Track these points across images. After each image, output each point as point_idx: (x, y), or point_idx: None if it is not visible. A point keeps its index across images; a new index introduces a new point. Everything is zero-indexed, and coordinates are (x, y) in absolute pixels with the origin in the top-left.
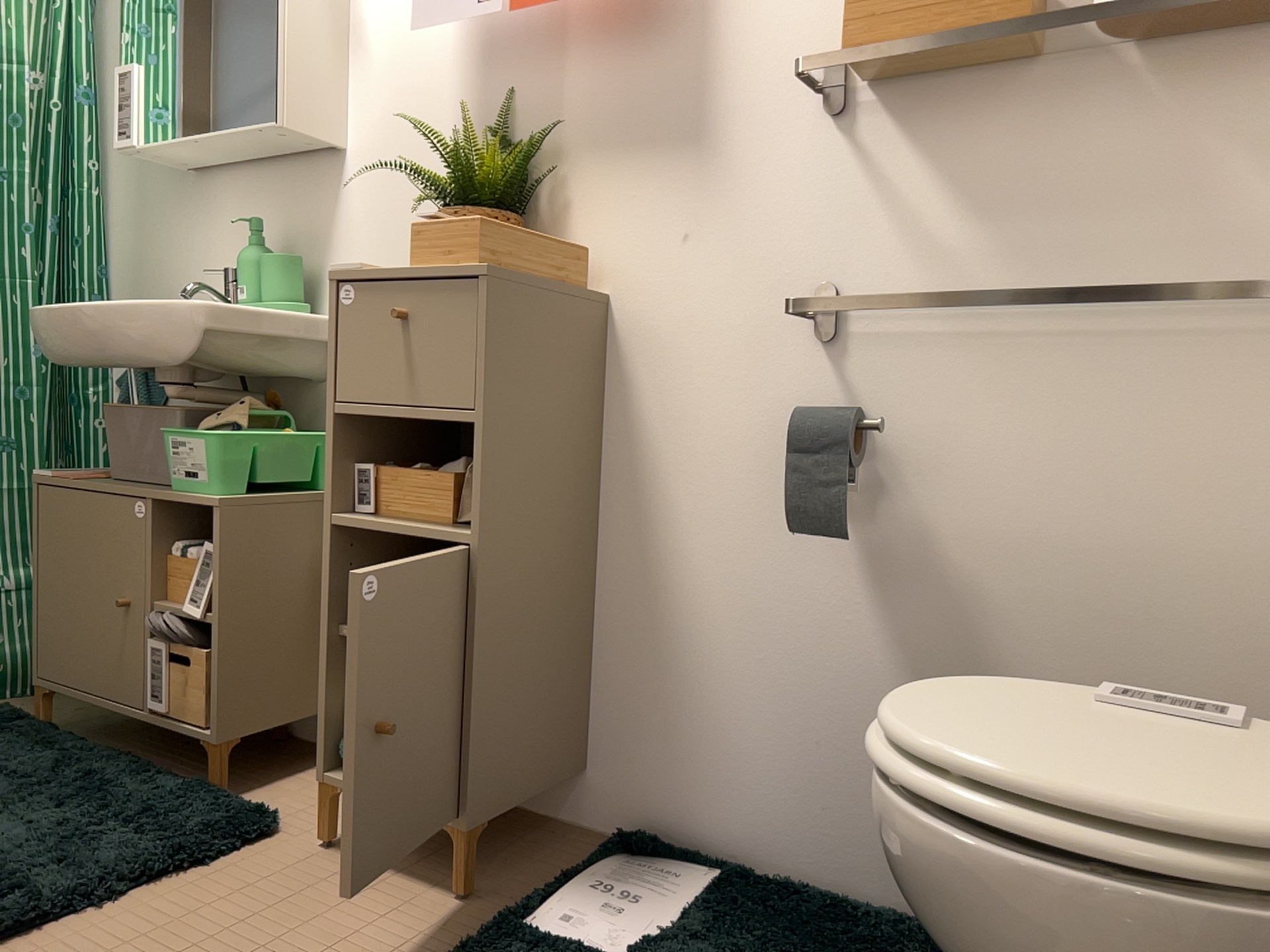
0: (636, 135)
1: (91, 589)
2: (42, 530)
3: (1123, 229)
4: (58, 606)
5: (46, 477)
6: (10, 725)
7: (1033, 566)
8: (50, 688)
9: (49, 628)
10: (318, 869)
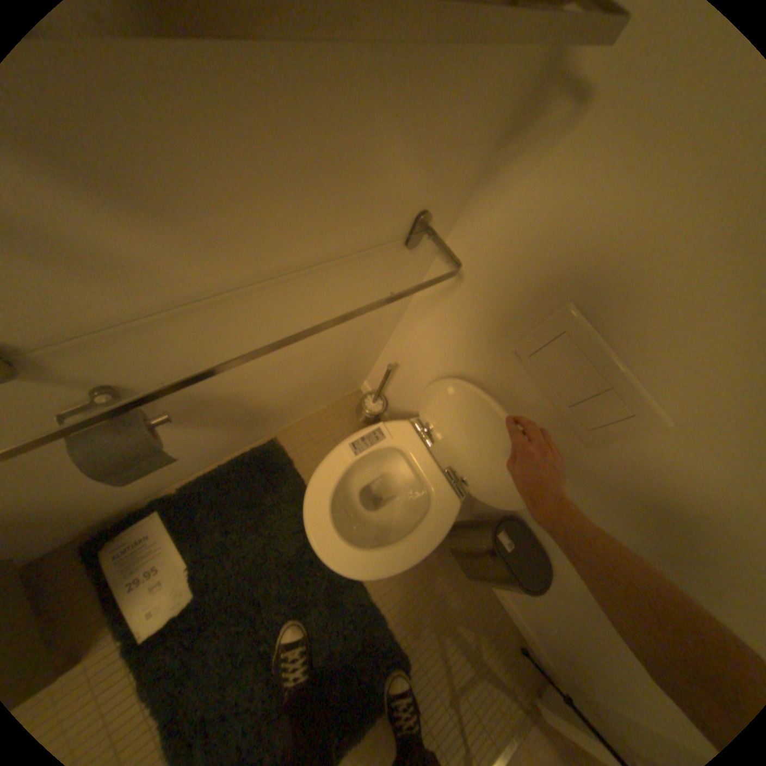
0: None
1: None
2: None
3: (307, 200)
4: None
5: None
6: None
7: (262, 372)
8: None
9: None
10: None
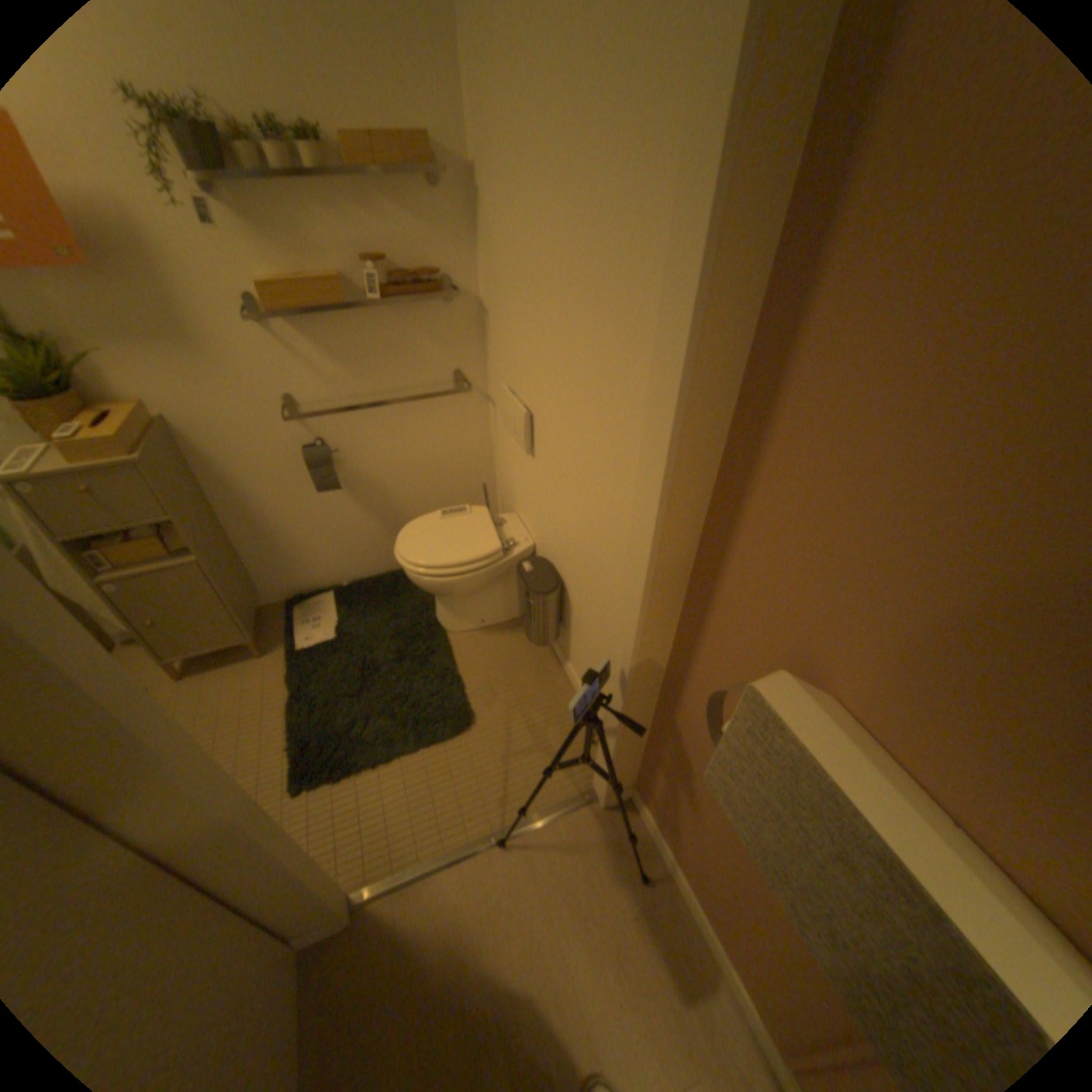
0: (133, 331)
1: None
2: None
3: (393, 364)
4: None
5: None
6: None
7: (396, 471)
8: None
9: None
10: (191, 688)
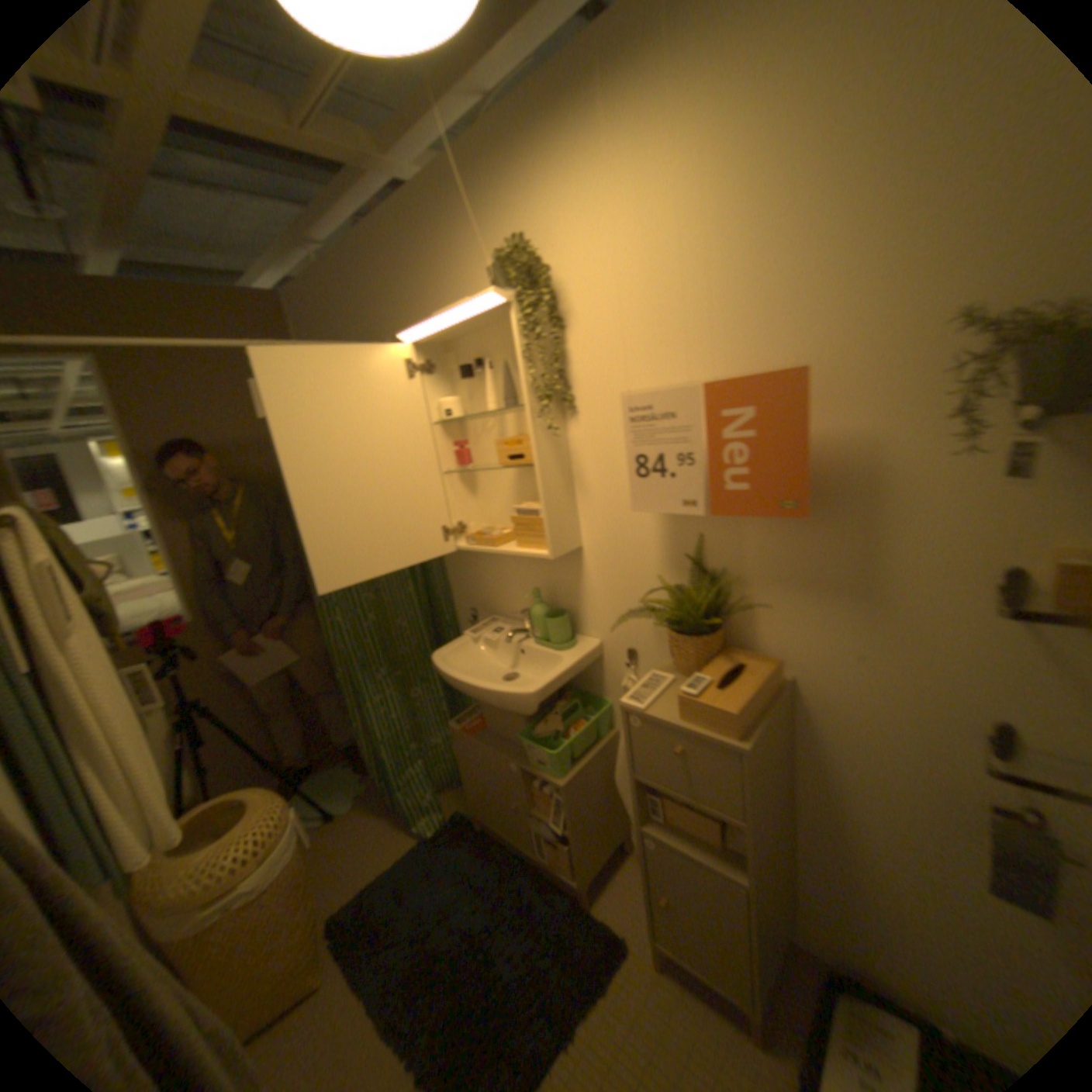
0: (812, 582)
1: (491, 791)
2: (458, 752)
3: None
4: (474, 790)
5: (454, 728)
6: (464, 839)
7: None
8: (478, 821)
9: (471, 797)
10: (664, 1001)
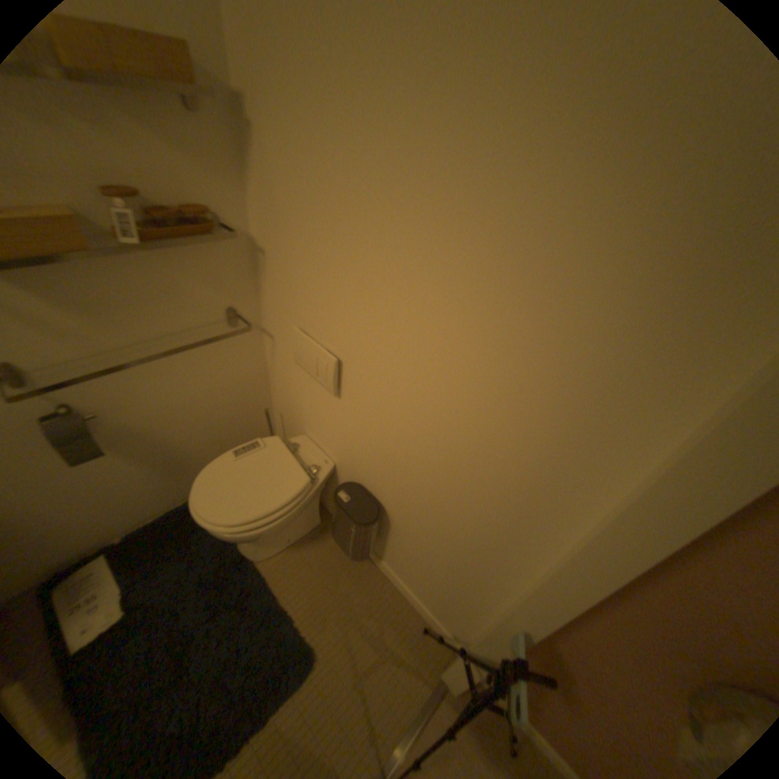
0: None
1: None
2: None
3: (152, 308)
4: None
5: None
6: None
7: (165, 416)
8: None
9: None
10: None
